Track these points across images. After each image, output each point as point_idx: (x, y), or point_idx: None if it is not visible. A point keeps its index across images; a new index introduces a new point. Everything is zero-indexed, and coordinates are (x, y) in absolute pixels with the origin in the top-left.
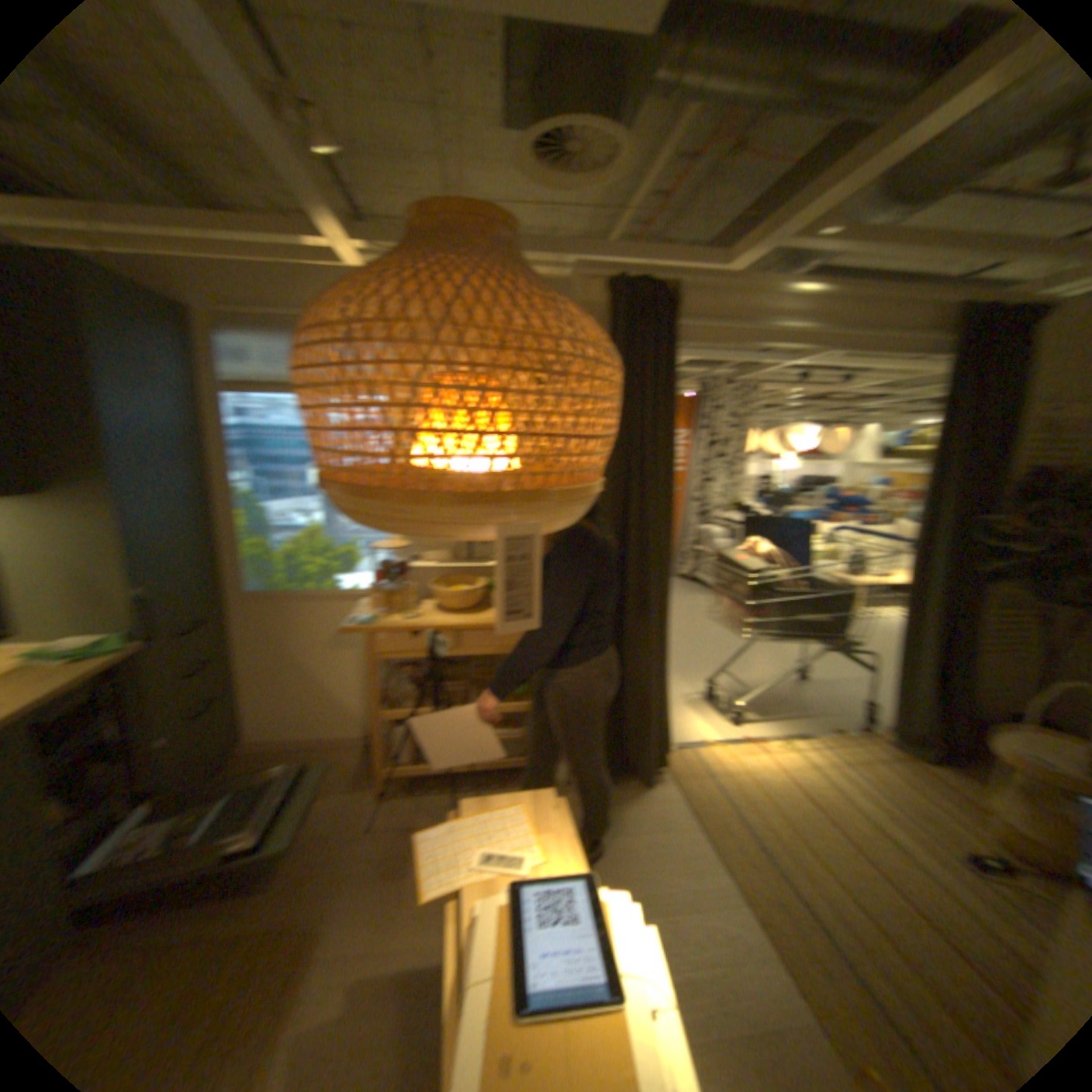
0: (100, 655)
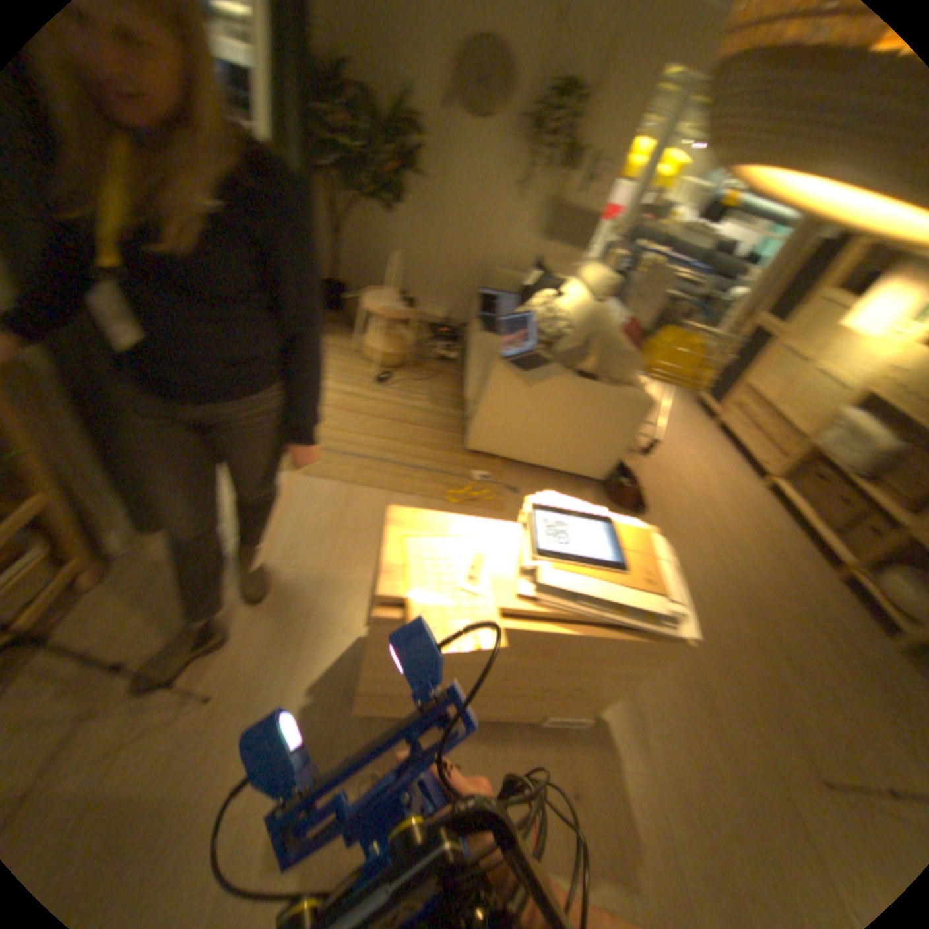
0: None
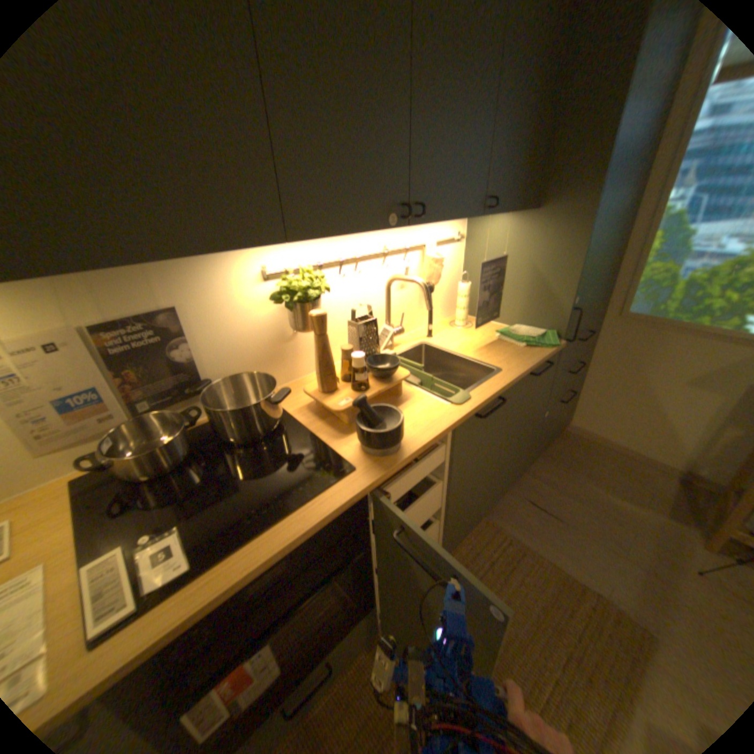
0: (551, 345)
